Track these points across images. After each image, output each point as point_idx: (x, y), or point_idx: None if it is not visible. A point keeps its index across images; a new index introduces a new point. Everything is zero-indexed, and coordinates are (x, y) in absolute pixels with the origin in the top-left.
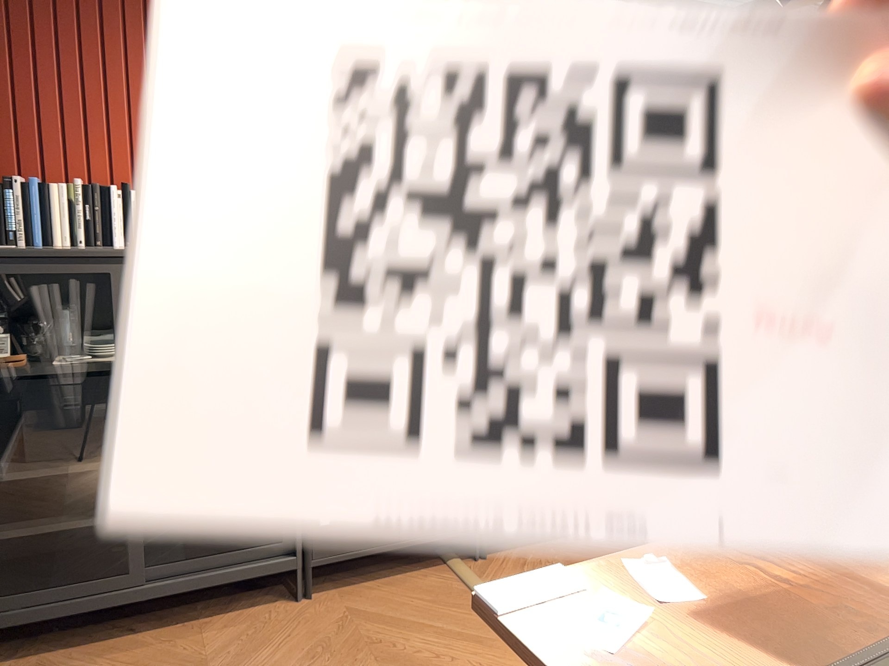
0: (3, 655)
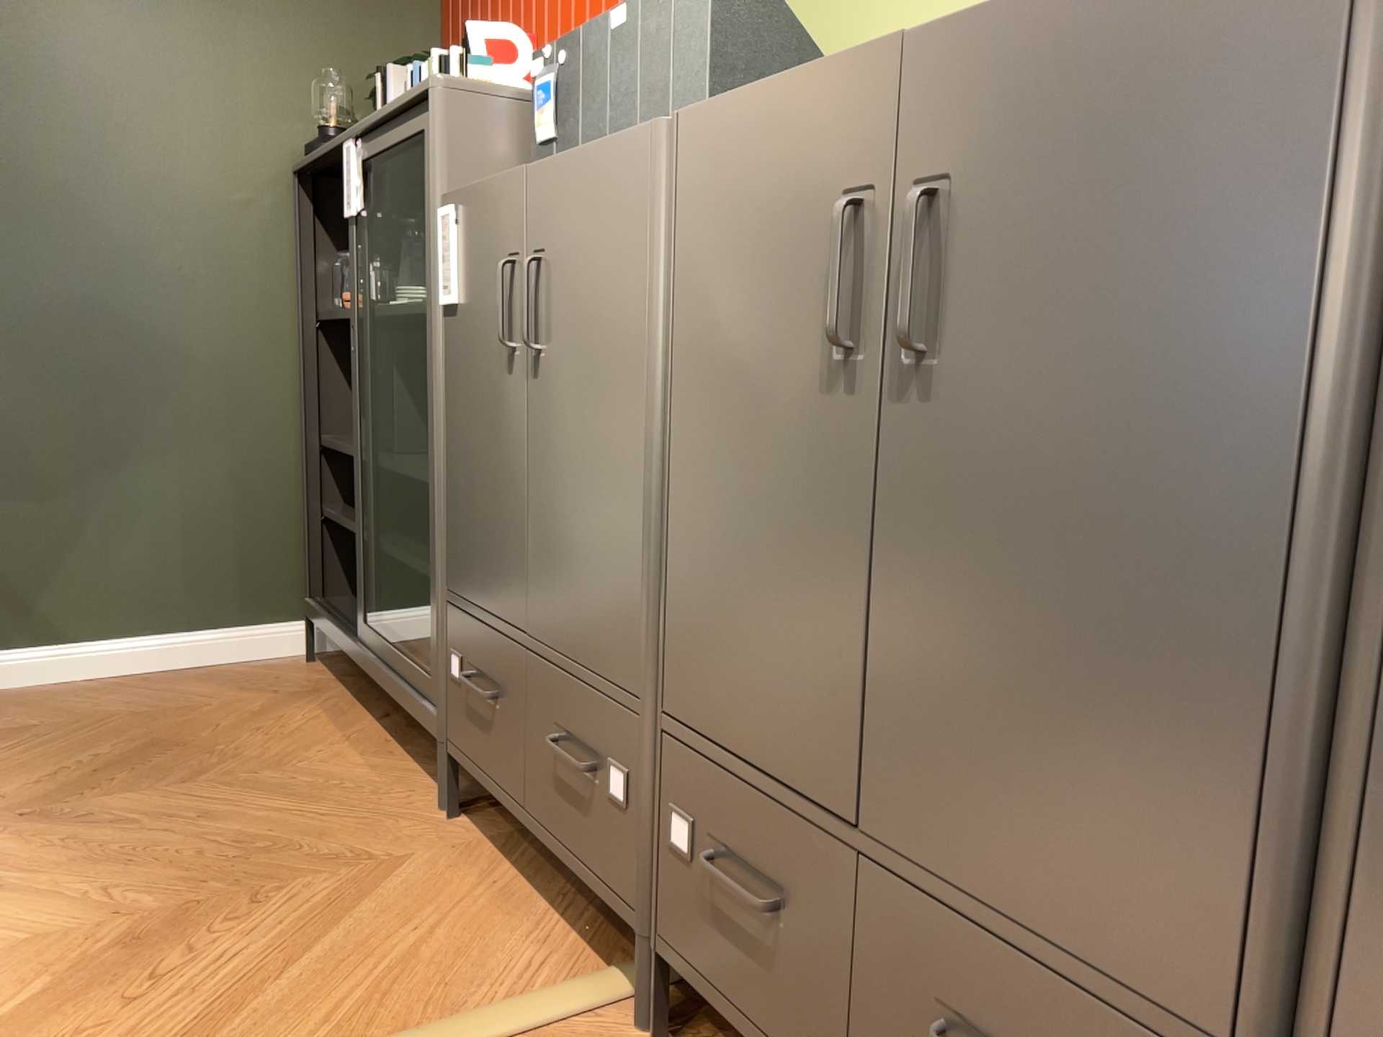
0: (346, 673)
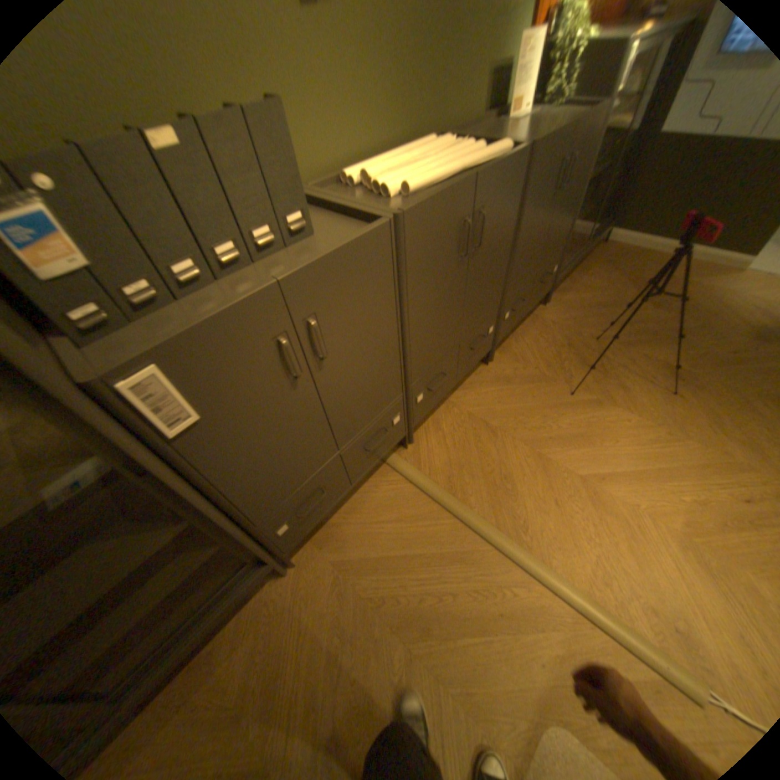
0: None
